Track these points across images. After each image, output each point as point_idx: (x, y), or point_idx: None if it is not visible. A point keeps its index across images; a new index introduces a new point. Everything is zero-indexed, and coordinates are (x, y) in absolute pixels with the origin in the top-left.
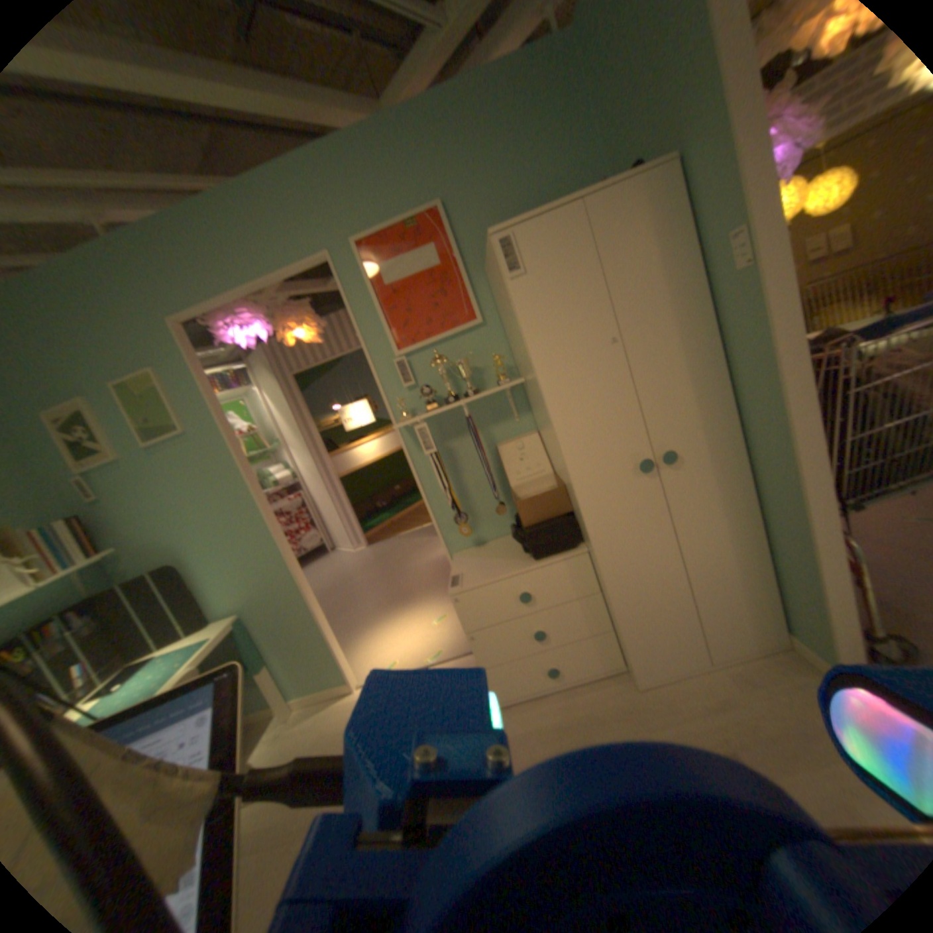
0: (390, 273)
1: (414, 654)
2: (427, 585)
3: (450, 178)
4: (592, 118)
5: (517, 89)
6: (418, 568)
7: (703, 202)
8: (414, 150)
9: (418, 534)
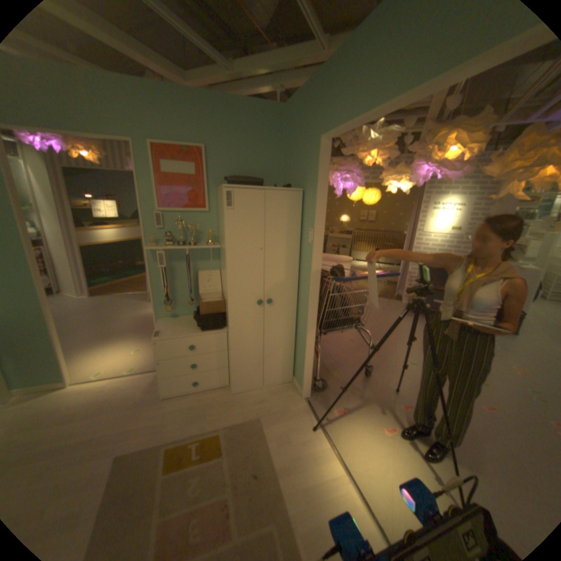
0: (167, 169)
1: (116, 370)
2: (132, 331)
3: (213, 140)
4: (282, 147)
5: (255, 118)
6: (128, 320)
7: (305, 213)
8: (199, 117)
9: (131, 299)
